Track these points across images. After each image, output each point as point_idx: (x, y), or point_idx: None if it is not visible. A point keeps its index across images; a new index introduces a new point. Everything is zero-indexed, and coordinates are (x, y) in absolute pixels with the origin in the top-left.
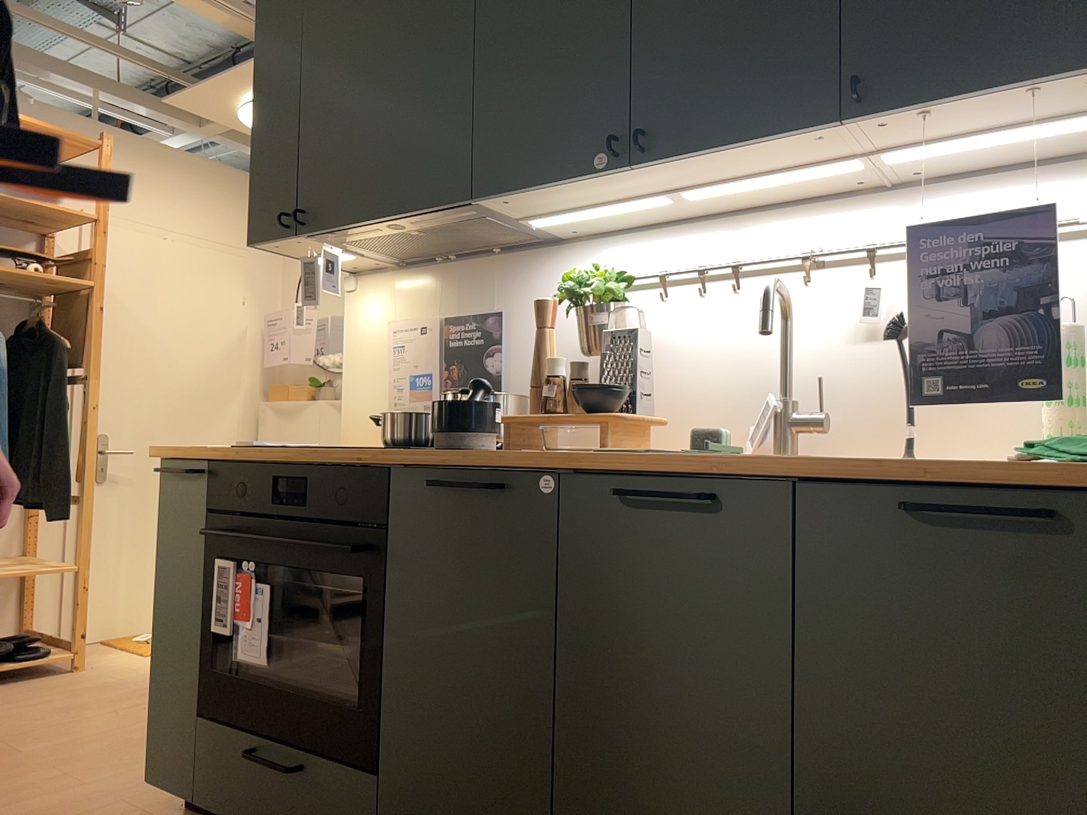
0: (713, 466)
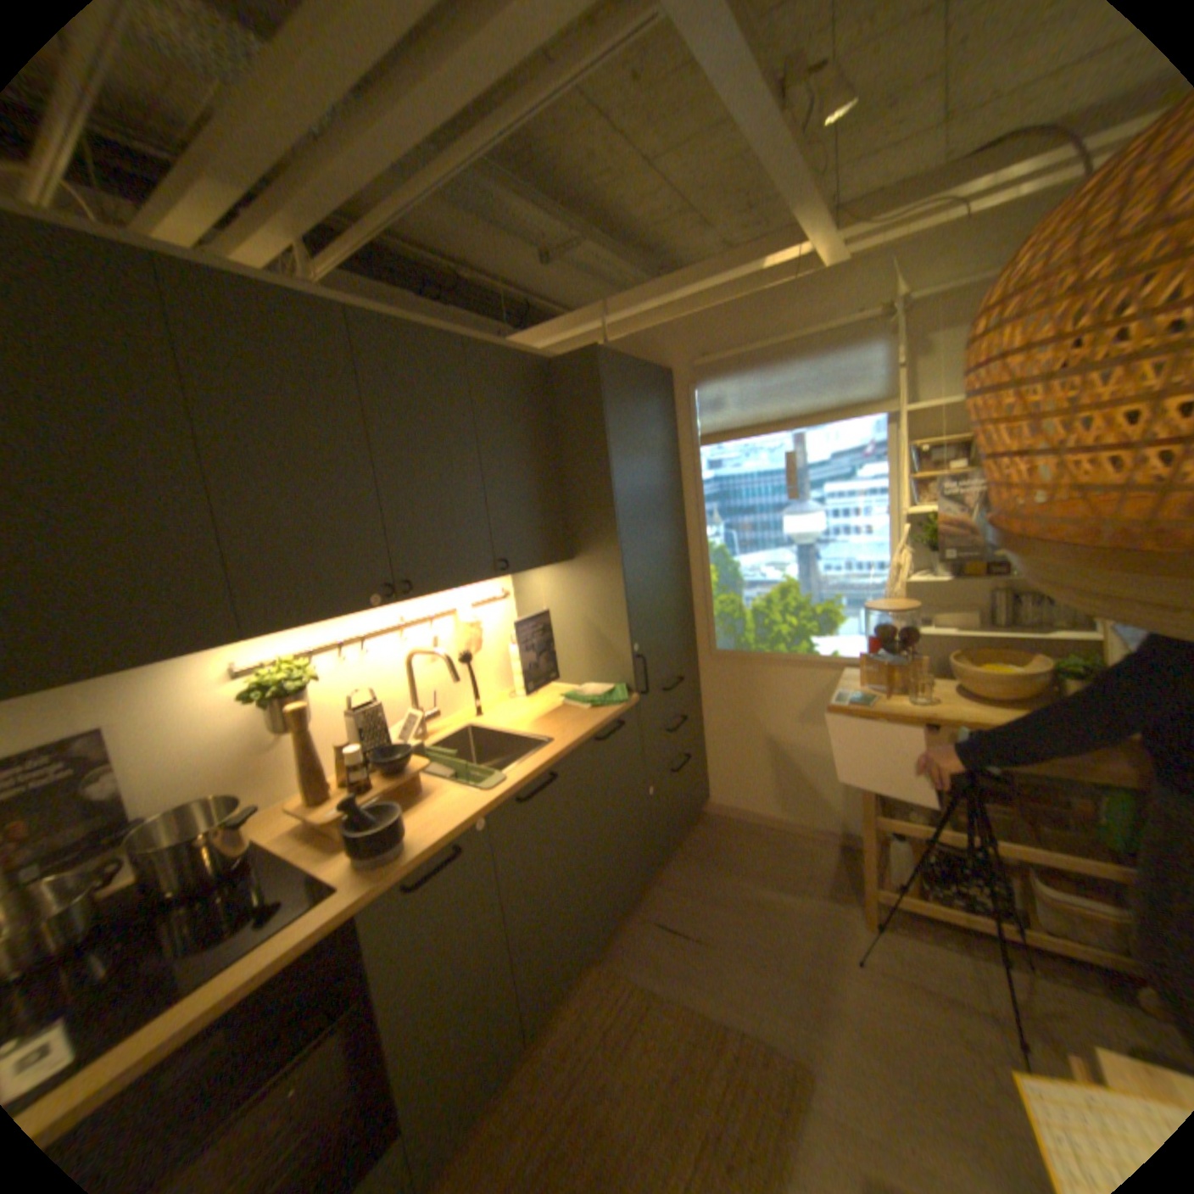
0: (550, 763)
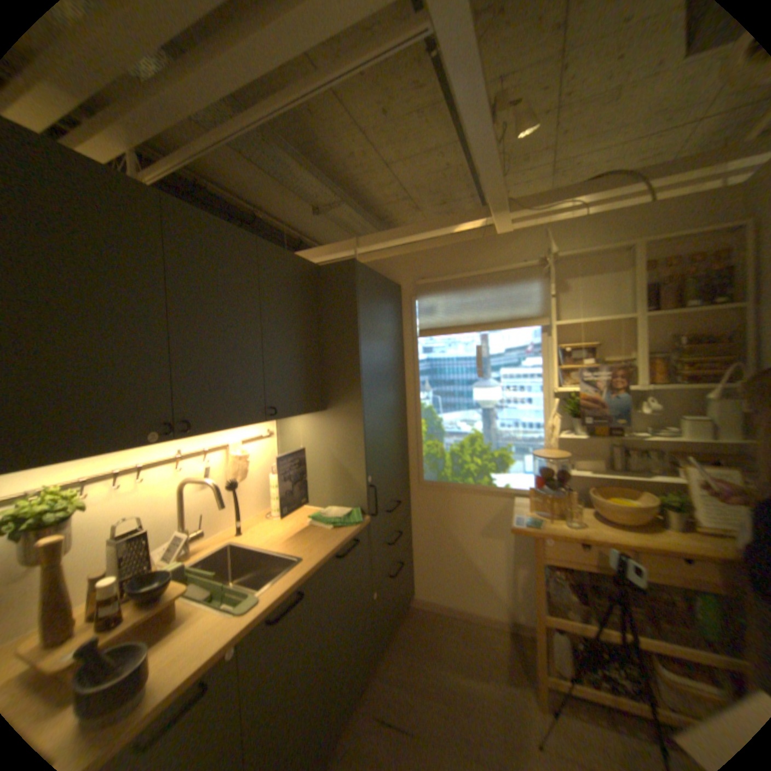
0: (299, 582)
